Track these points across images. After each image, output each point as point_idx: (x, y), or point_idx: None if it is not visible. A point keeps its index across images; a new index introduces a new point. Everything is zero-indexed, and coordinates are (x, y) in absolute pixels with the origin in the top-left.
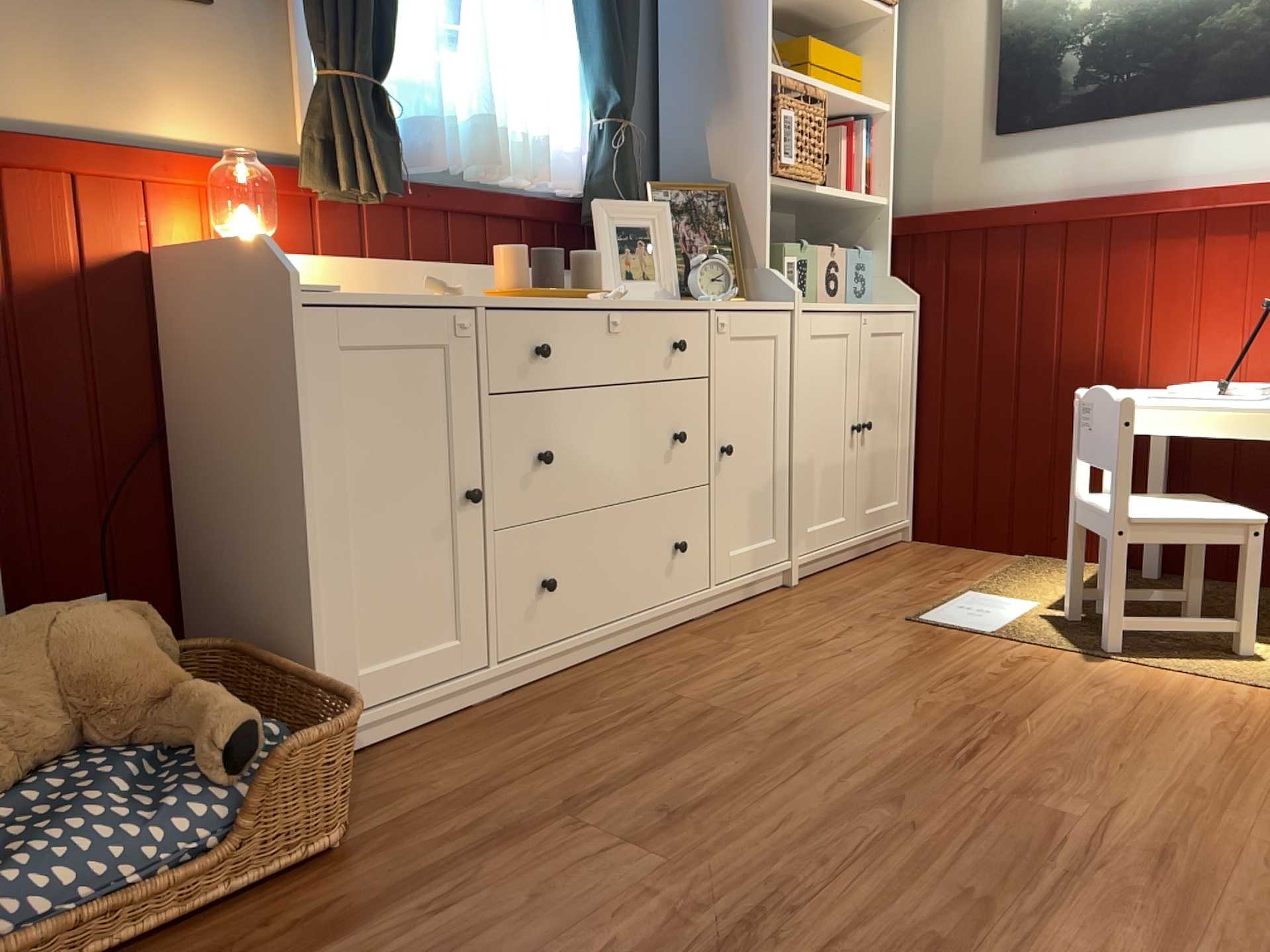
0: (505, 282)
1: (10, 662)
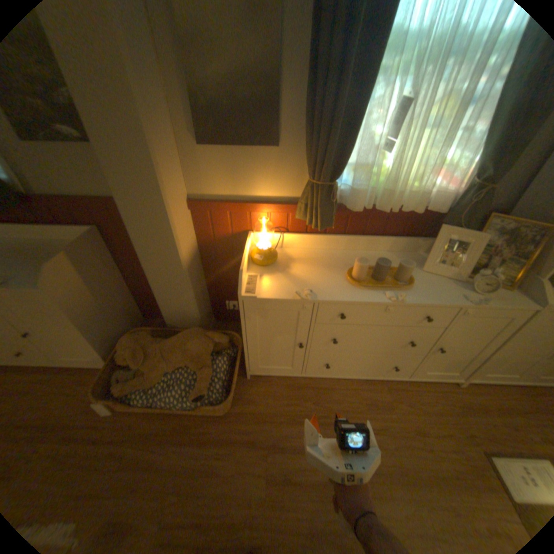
0: (355, 273)
1: (177, 349)
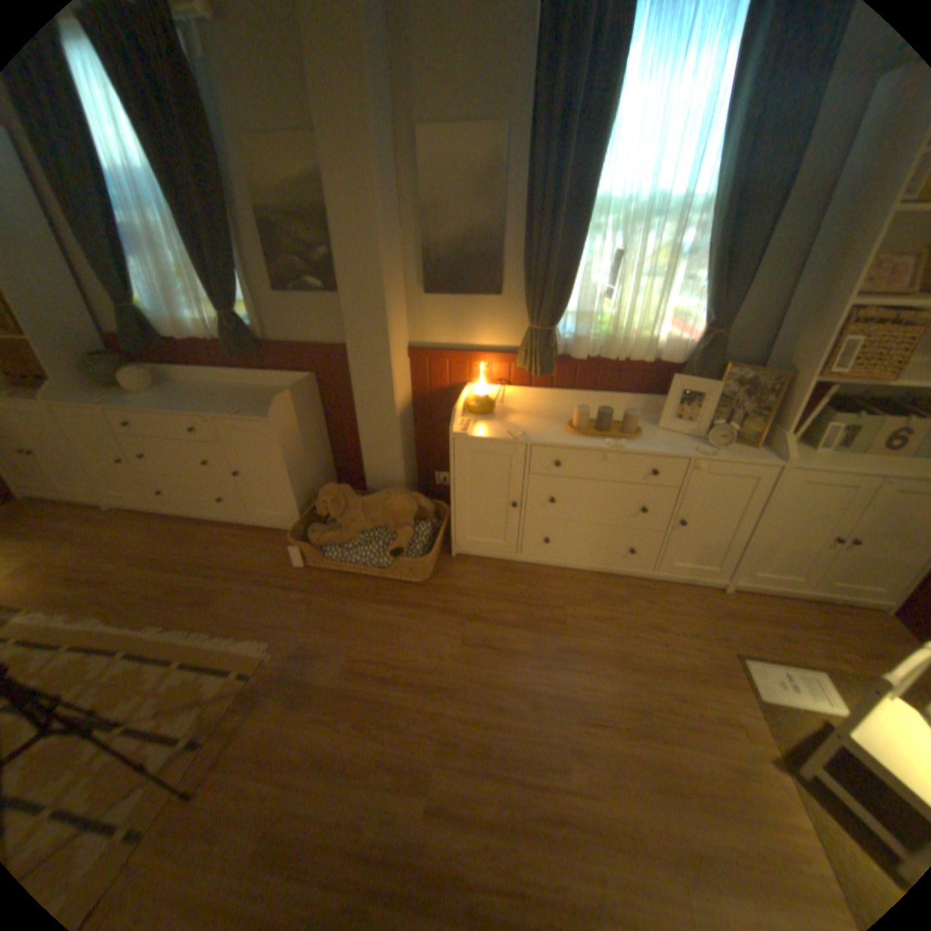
0: (574, 423)
1: (379, 504)
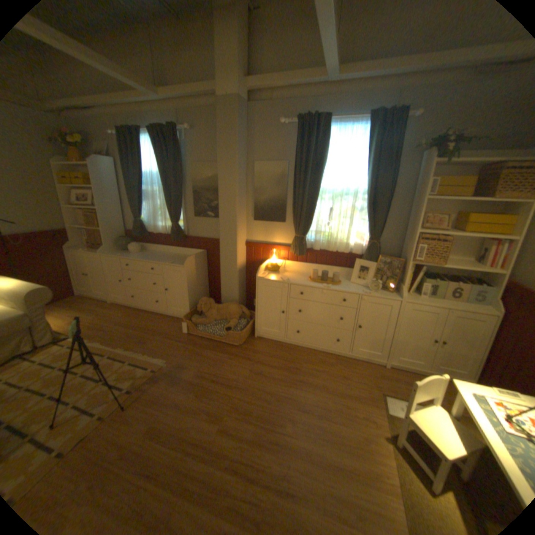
0: (311, 277)
1: (224, 308)
